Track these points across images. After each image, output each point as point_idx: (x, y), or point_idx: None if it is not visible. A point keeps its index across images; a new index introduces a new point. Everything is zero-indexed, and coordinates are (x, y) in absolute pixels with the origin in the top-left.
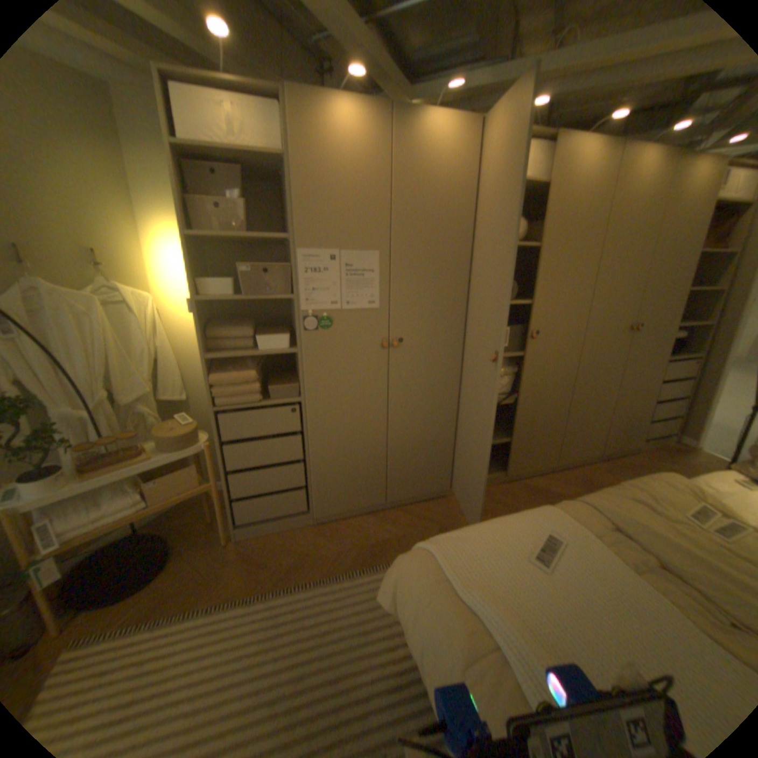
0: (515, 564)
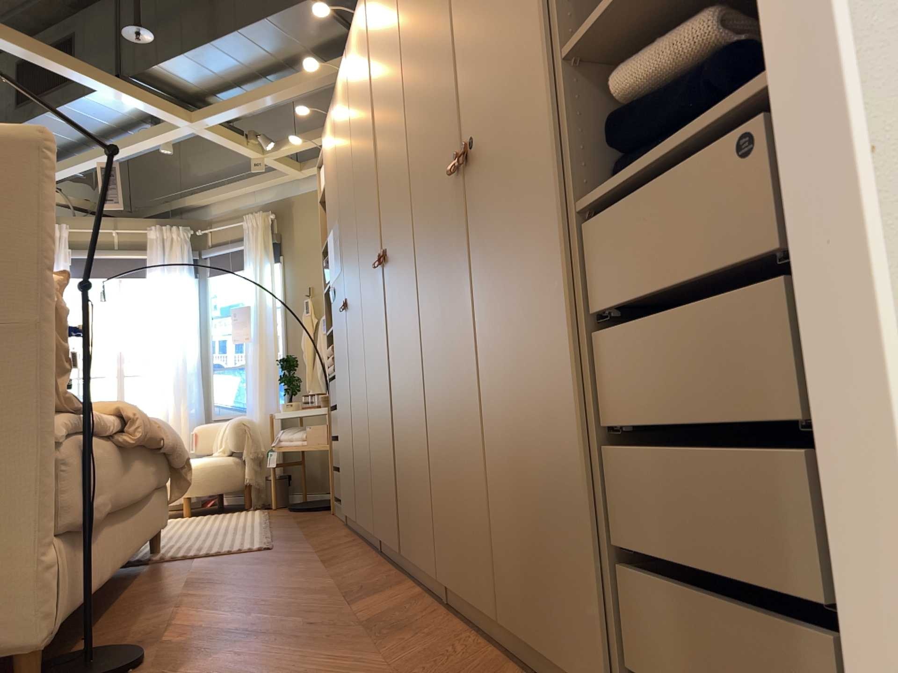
0: None
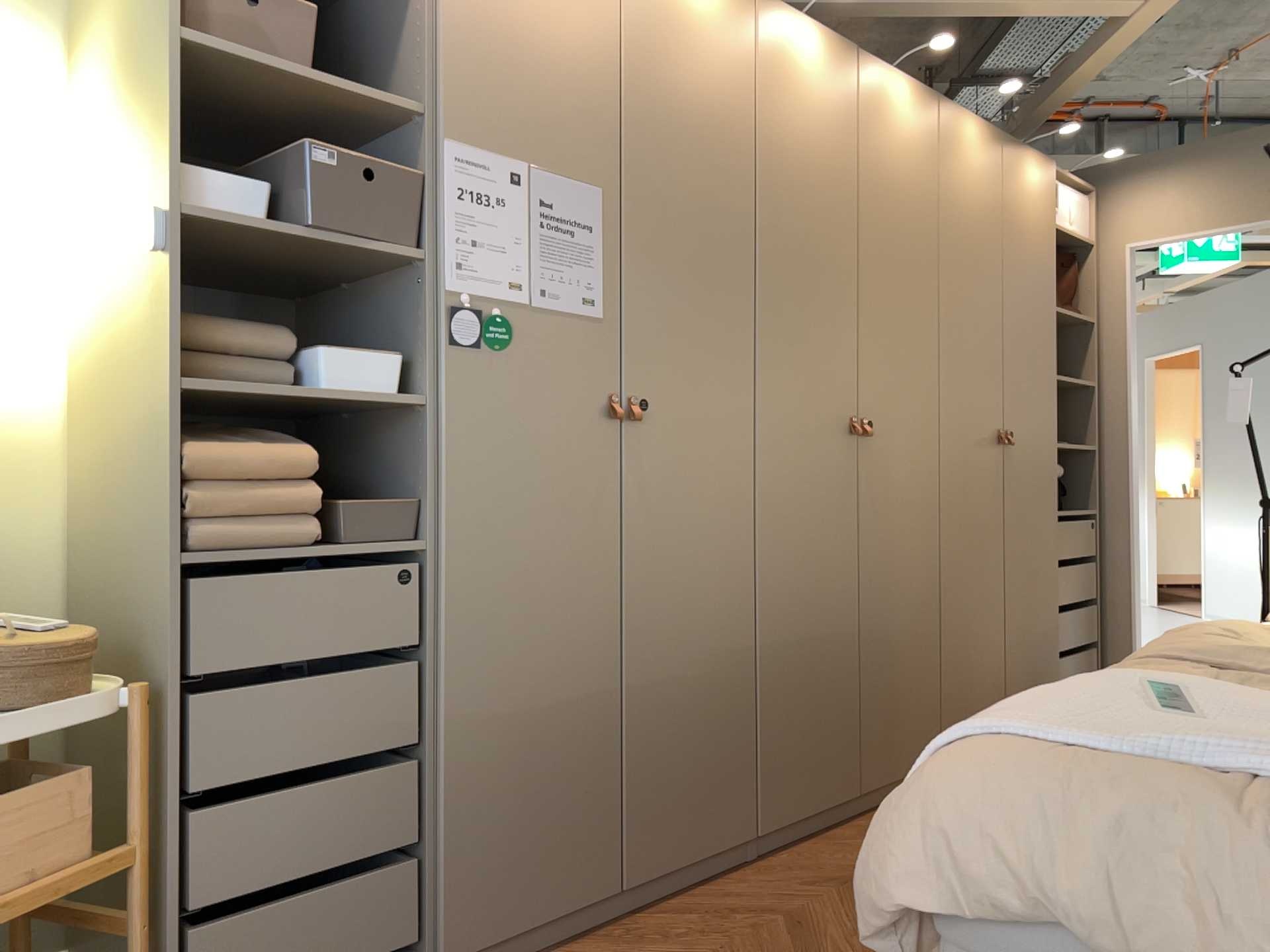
0: (1141, 721)
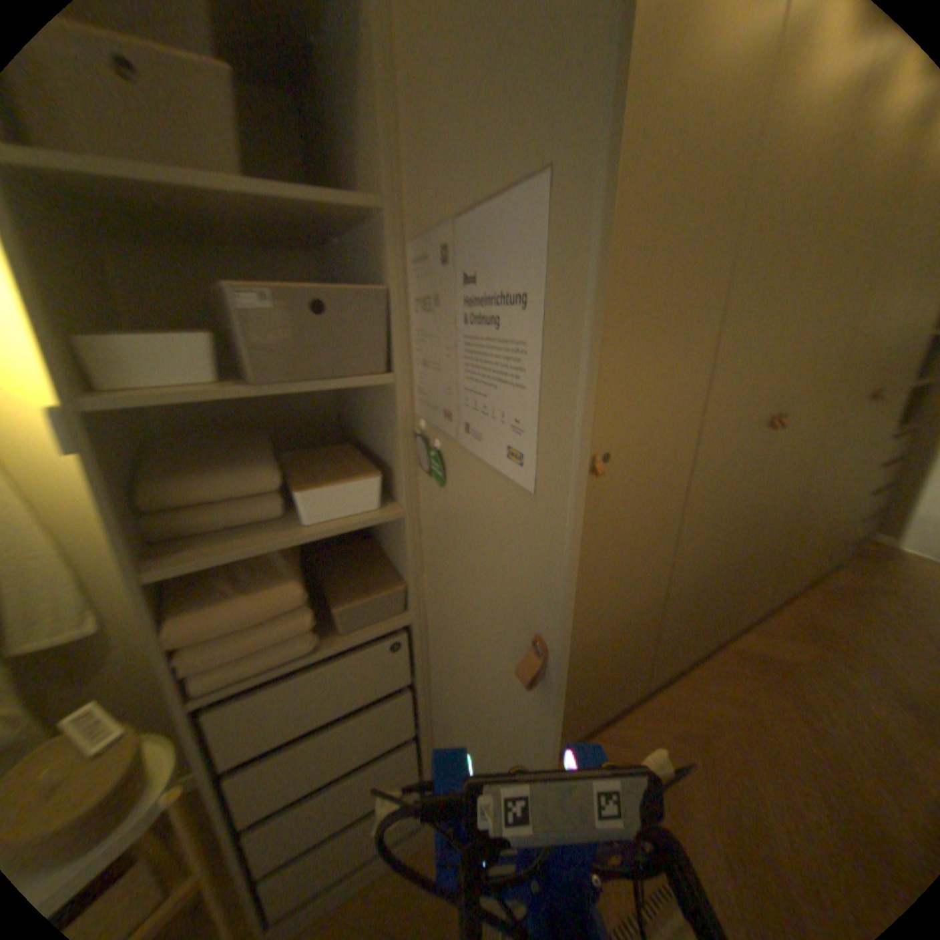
0: None
